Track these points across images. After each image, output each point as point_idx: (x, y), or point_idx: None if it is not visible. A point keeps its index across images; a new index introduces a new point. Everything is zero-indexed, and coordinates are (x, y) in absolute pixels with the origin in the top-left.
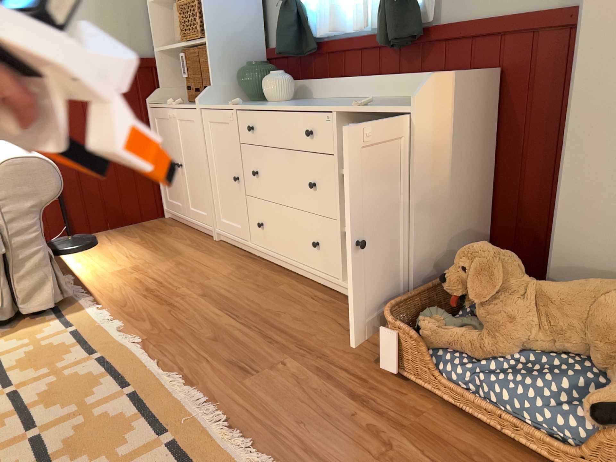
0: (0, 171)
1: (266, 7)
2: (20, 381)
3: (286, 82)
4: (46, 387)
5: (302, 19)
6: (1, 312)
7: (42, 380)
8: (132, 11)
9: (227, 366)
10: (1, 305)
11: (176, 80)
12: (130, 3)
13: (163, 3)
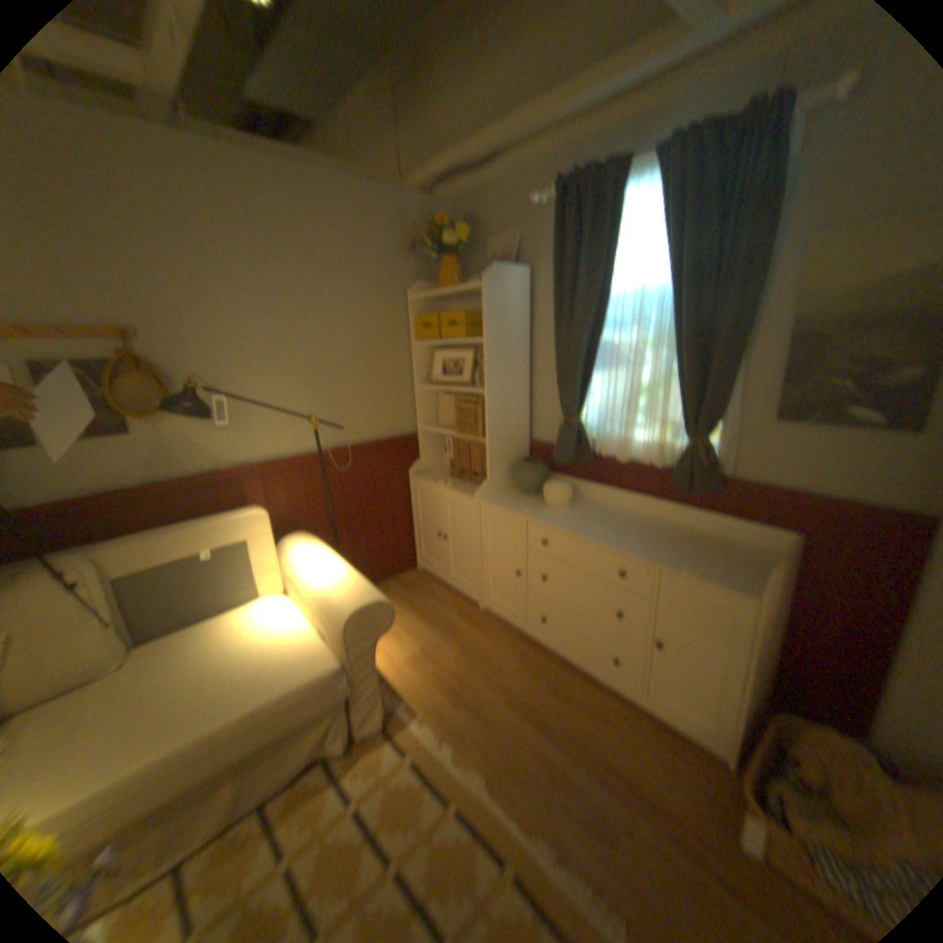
0: (349, 622)
1: (533, 404)
2: (395, 856)
3: (570, 492)
4: (427, 869)
5: (581, 433)
6: (341, 747)
7: (417, 856)
8: (401, 395)
9: (586, 831)
10: (341, 740)
11: (434, 450)
12: (401, 388)
13: (428, 385)
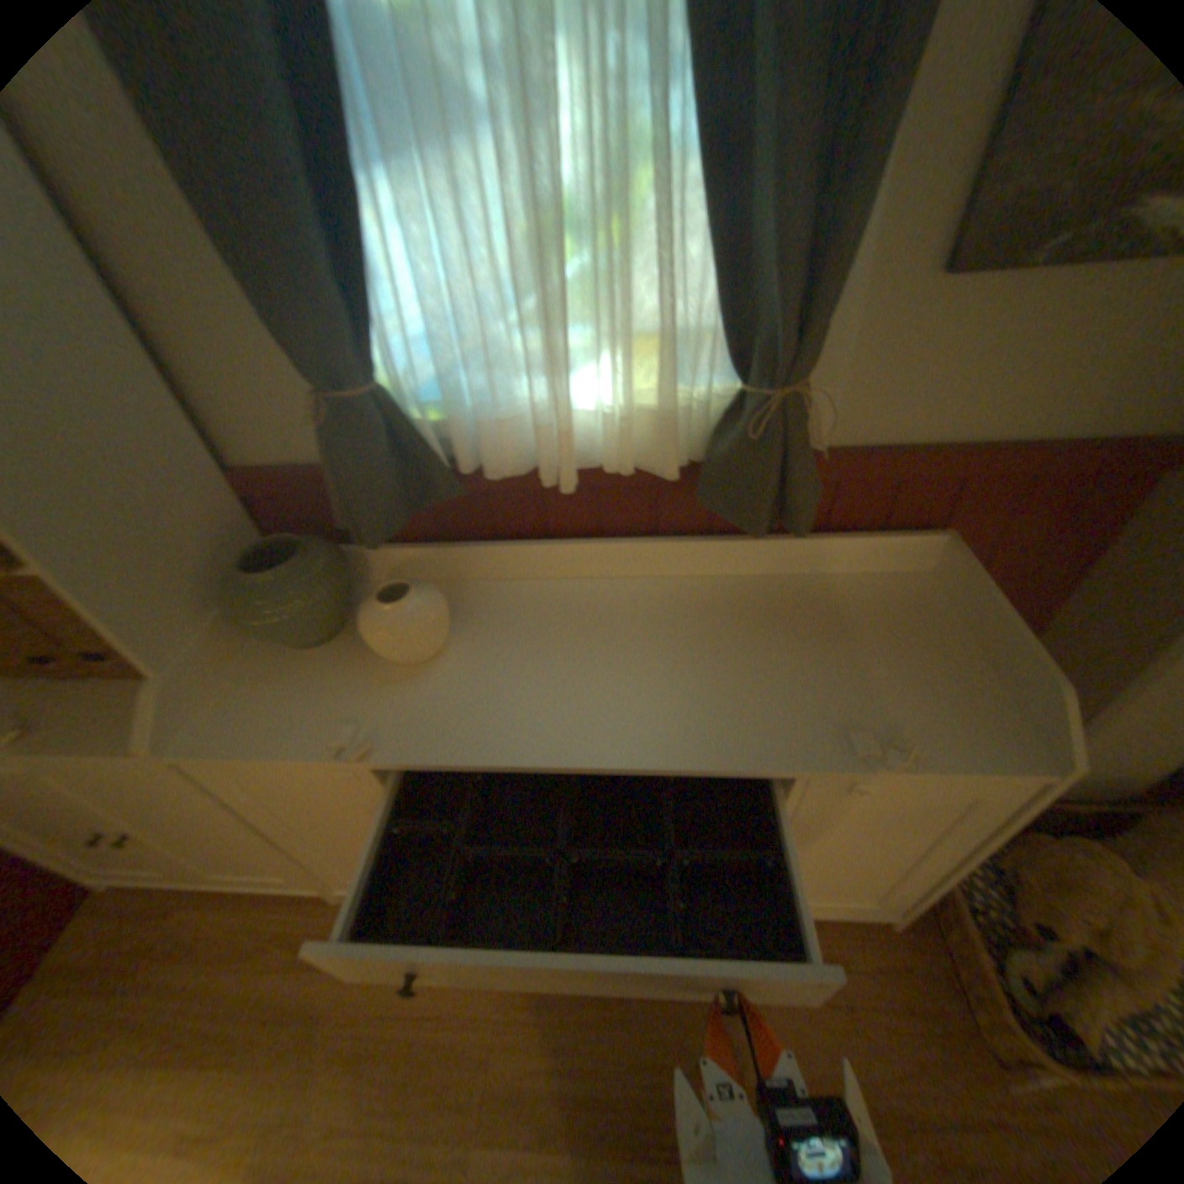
0: None
1: (156, 341)
2: None
3: (443, 606)
4: None
5: (392, 416)
6: None
7: None
8: None
9: None
10: None
11: None
12: None
13: None
